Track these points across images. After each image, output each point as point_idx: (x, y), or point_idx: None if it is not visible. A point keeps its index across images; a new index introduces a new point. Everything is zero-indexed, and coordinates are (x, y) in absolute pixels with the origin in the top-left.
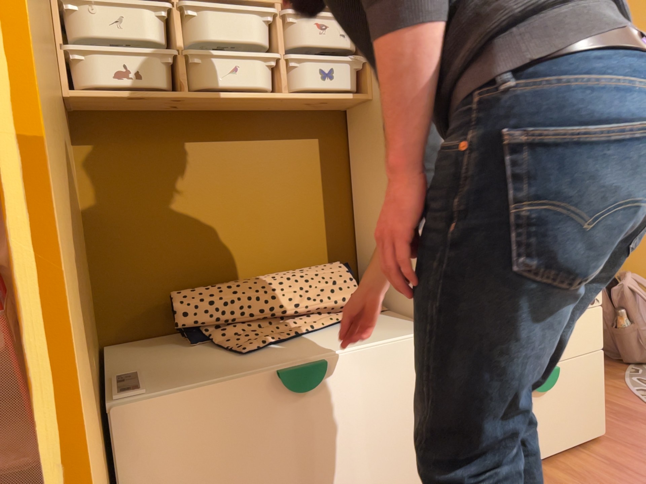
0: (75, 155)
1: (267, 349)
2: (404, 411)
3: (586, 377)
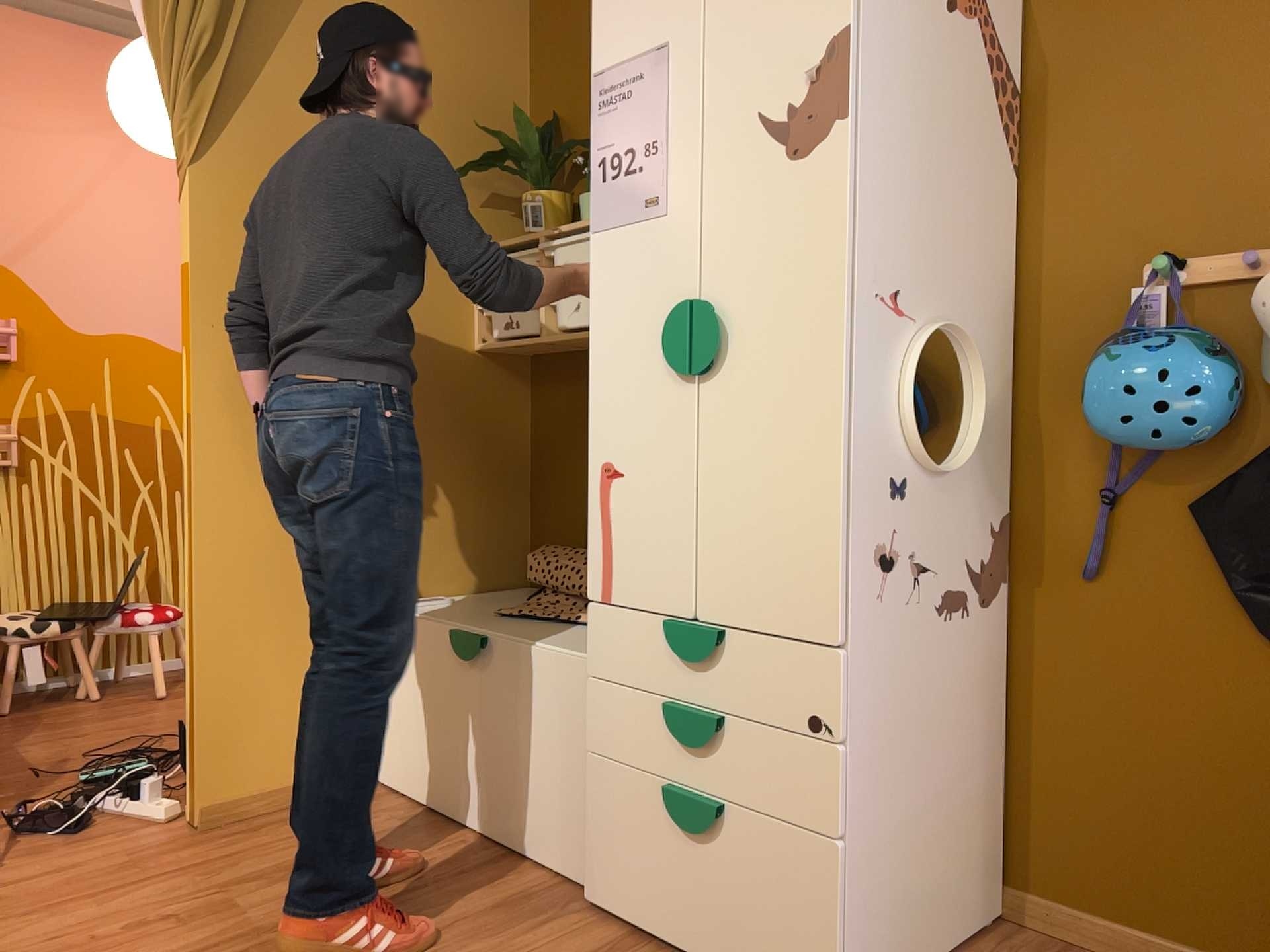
0: (529, 396)
1: (514, 618)
2: (549, 743)
3: (791, 875)
